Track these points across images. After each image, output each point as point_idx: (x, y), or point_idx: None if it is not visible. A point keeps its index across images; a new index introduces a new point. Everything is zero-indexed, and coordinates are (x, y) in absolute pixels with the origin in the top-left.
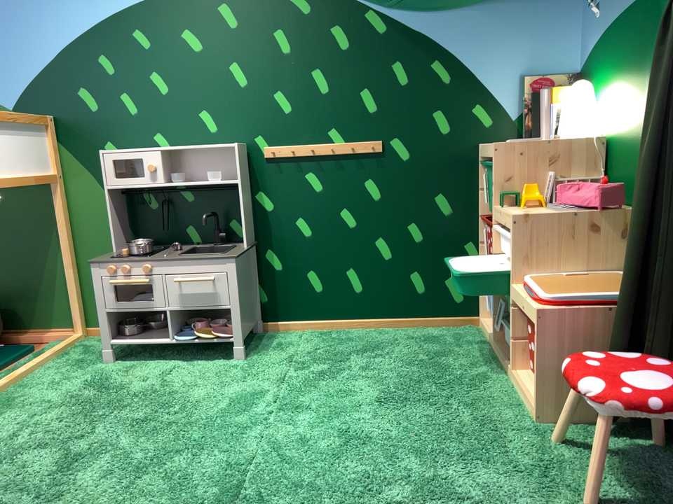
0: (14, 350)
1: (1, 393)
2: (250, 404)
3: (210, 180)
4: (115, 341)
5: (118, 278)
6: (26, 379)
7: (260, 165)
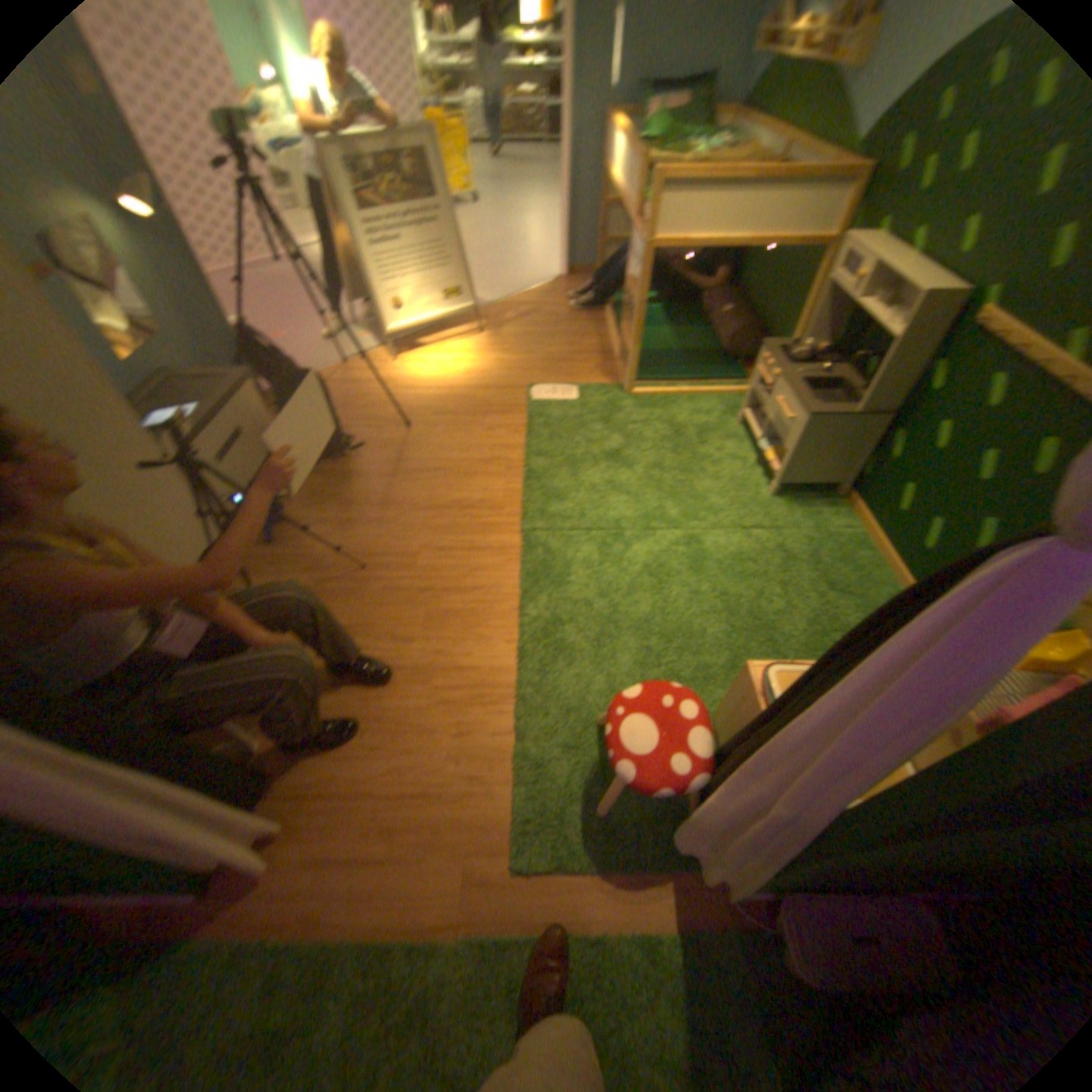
0: (743, 373)
1: (676, 398)
2: (694, 517)
3: (897, 321)
4: (744, 413)
5: (763, 369)
6: (698, 398)
7: (962, 330)
